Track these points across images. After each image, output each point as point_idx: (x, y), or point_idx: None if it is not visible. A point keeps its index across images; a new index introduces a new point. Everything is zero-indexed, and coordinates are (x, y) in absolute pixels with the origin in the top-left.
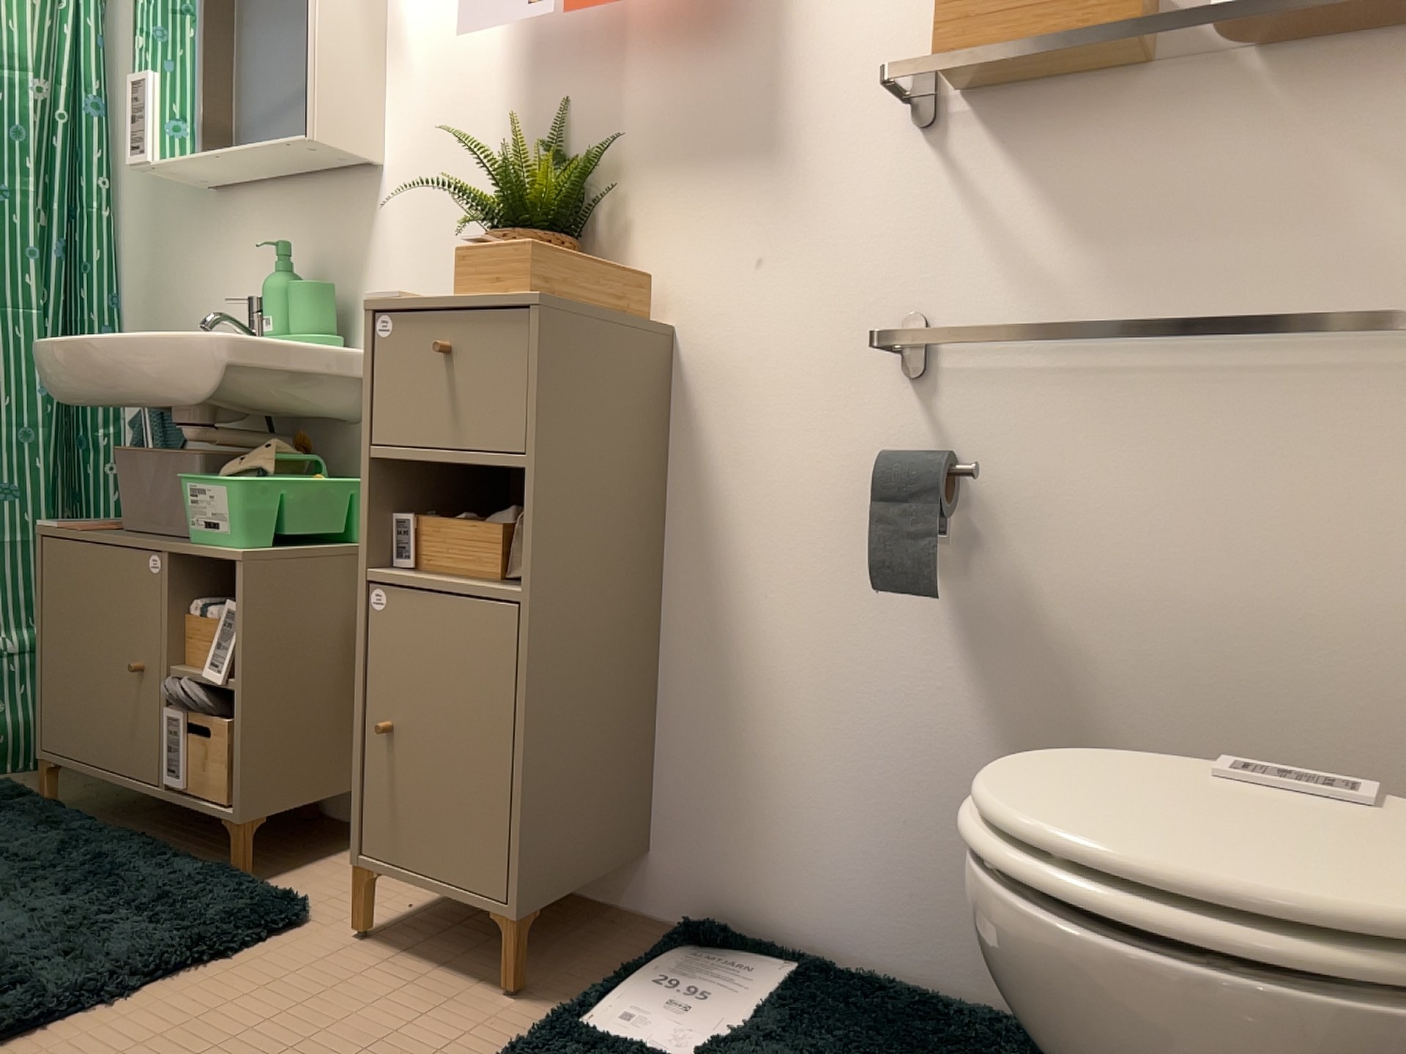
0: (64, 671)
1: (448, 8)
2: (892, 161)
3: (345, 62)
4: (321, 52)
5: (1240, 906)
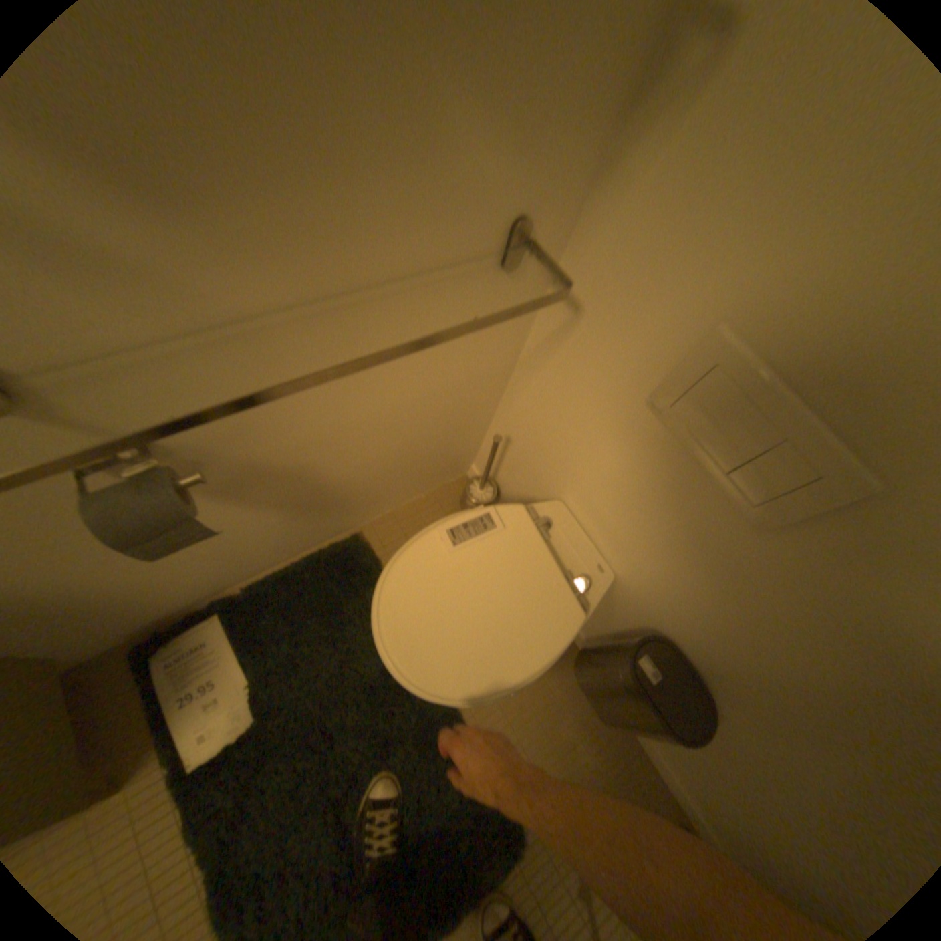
0: None
1: None
2: None
3: None
4: None
5: (536, 667)
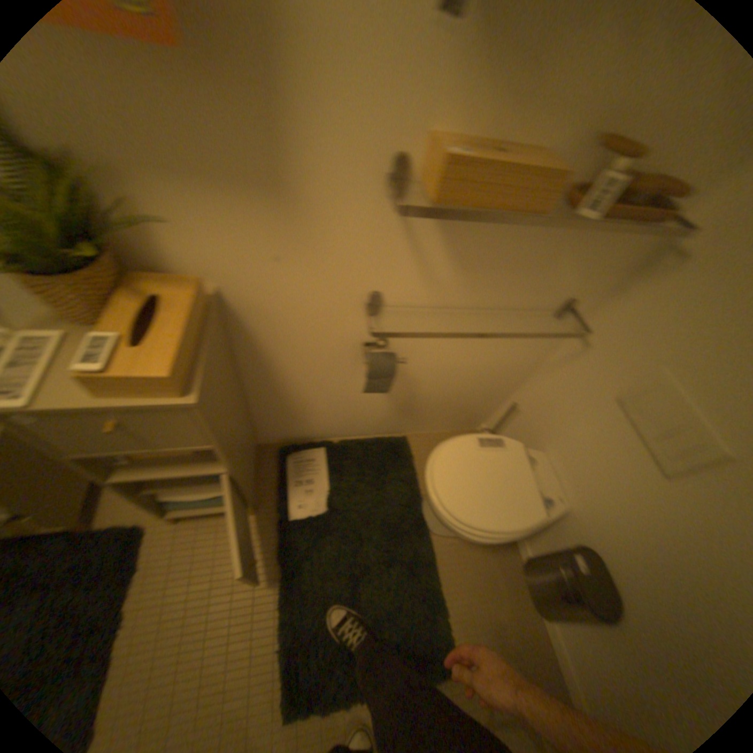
0: None
1: None
2: (374, 212)
3: None
4: None
5: (513, 530)
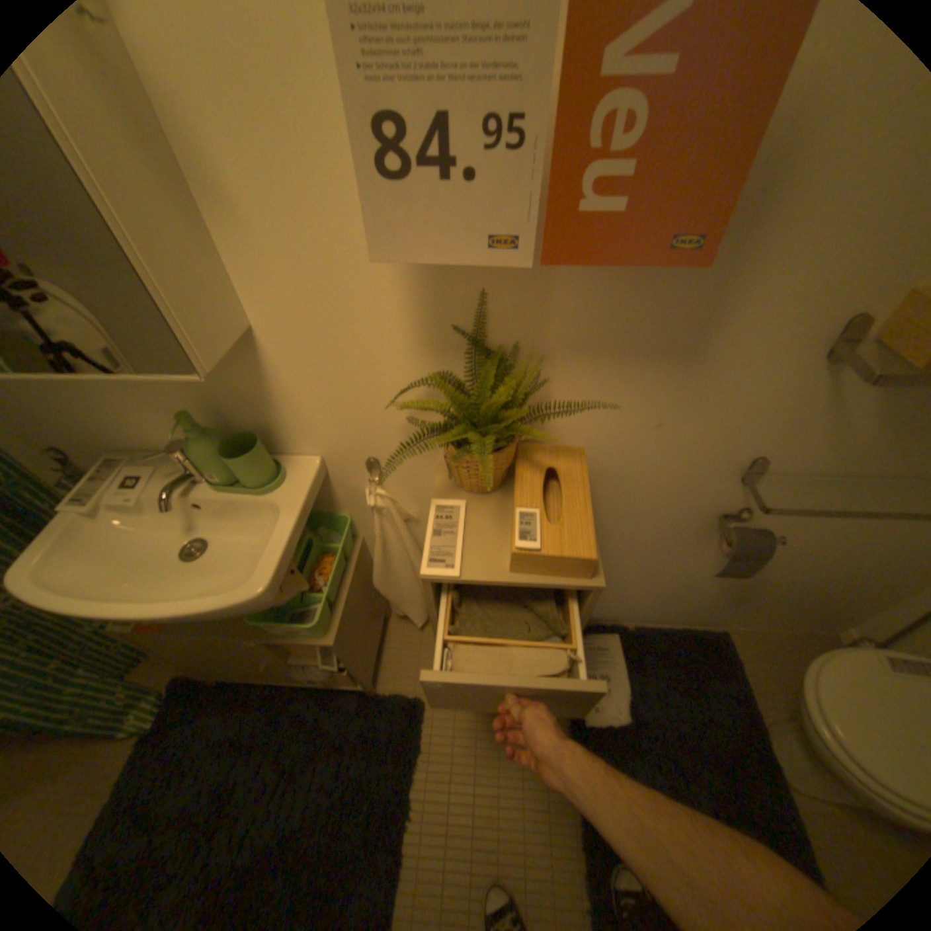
0: (193, 666)
1: (279, 141)
2: (795, 374)
3: (174, 251)
4: (151, 266)
5: None
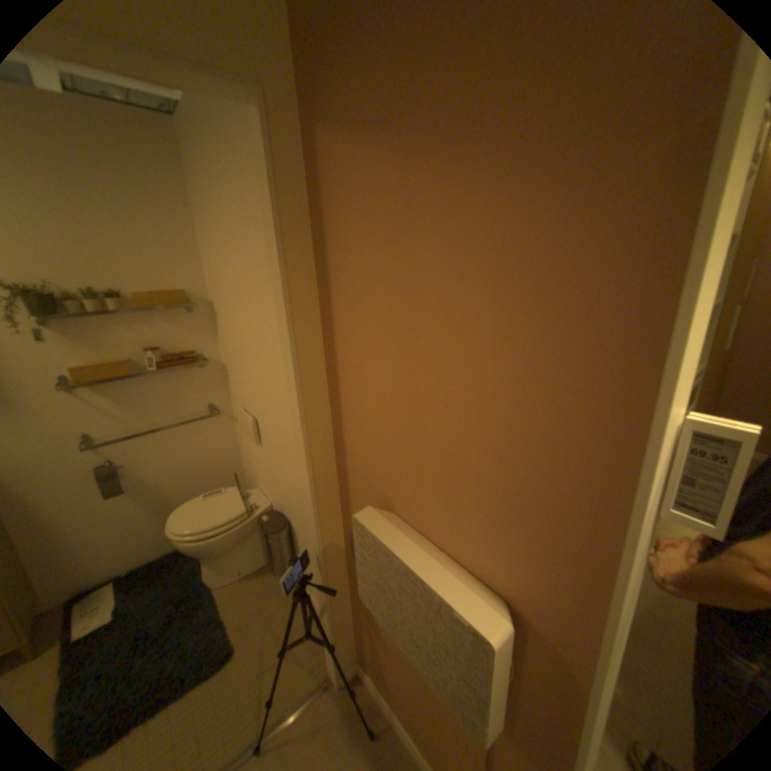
0: None
1: None
2: (60, 400)
3: None
4: None
5: (221, 525)
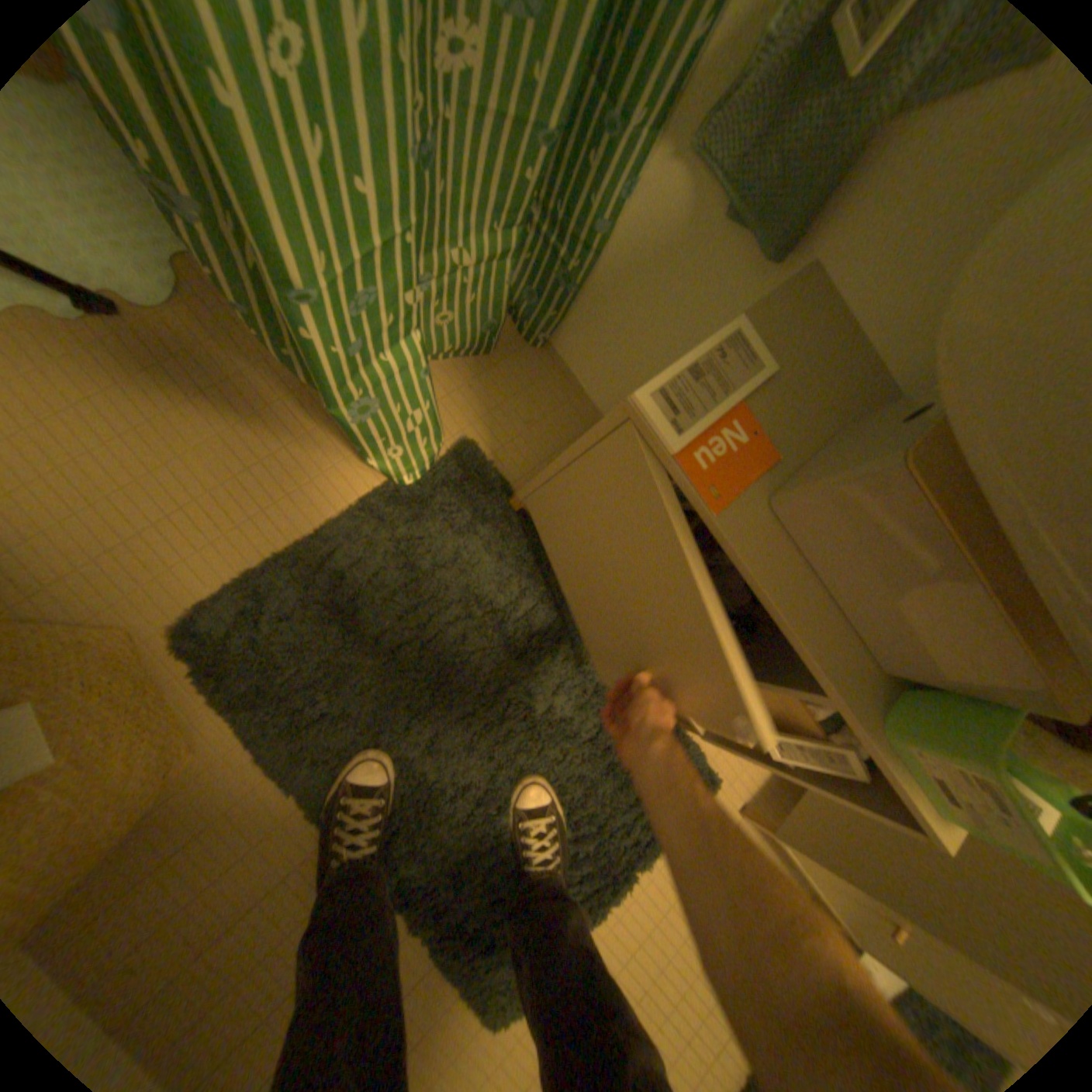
0: (585, 517)
1: None
2: None
3: None
4: None
5: None
